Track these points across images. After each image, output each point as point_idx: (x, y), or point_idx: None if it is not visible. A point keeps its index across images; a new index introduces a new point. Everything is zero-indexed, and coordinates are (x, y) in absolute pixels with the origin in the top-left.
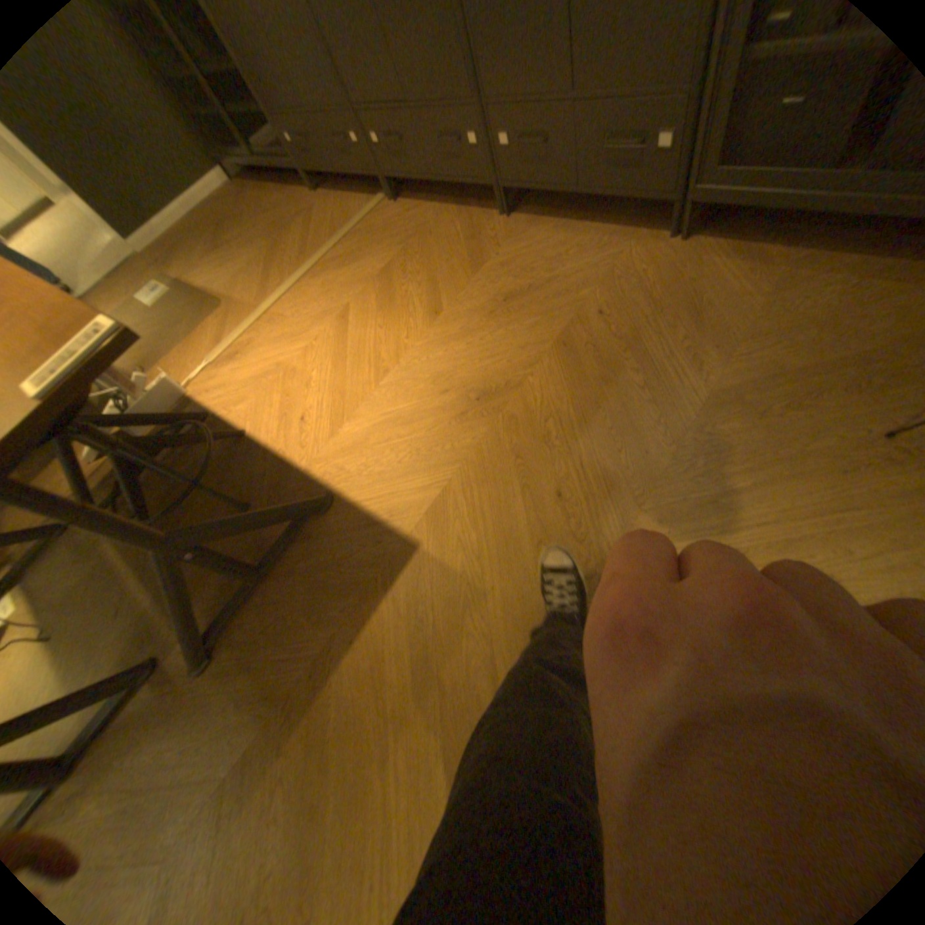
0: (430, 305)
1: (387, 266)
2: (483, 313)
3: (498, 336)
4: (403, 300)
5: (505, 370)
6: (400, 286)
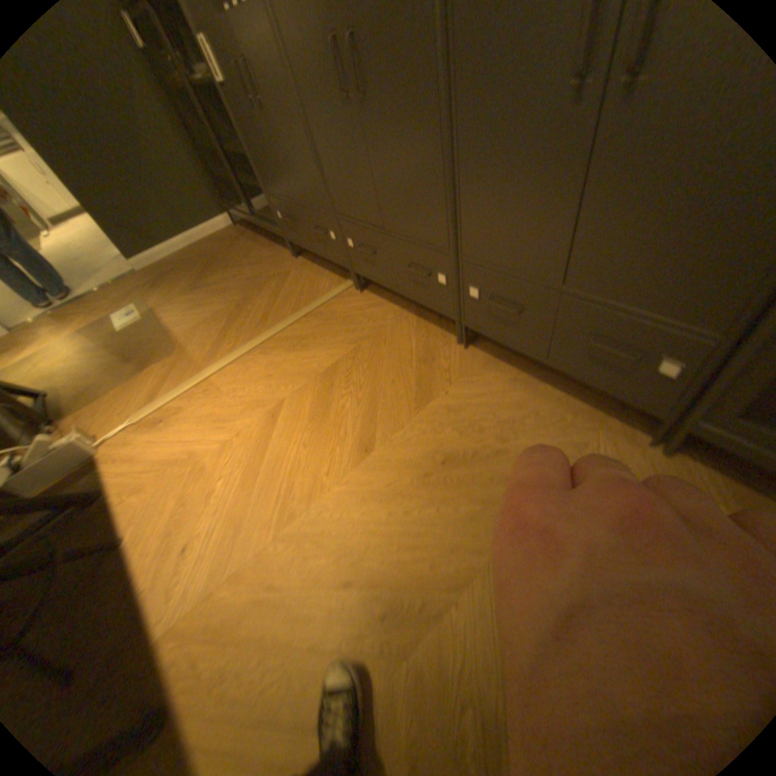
0: (362, 436)
1: (334, 366)
2: (416, 472)
3: (426, 516)
4: (337, 417)
5: (424, 579)
6: (339, 396)
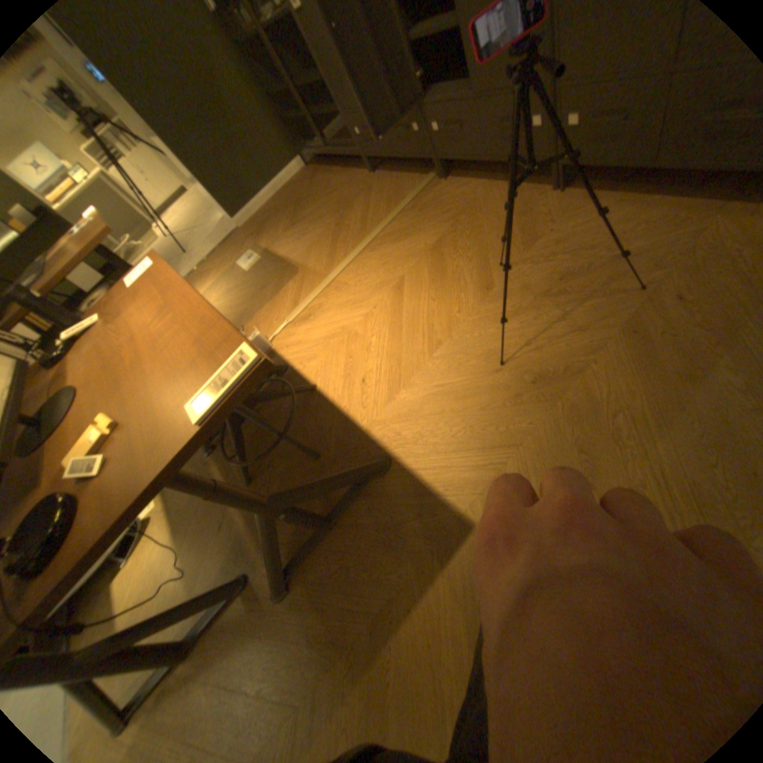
0: (481, 279)
1: (439, 240)
2: (537, 290)
3: (555, 315)
4: (455, 273)
5: (563, 352)
6: (452, 259)
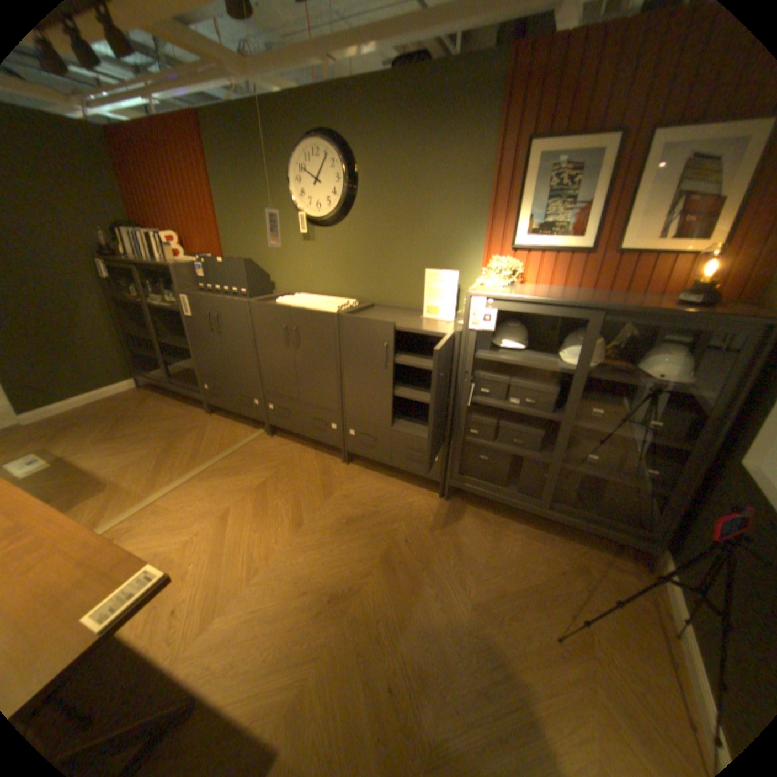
0: (293, 518)
1: (262, 482)
2: (331, 530)
3: (341, 549)
4: (273, 511)
5: (346, 578)
6: (271, 499)
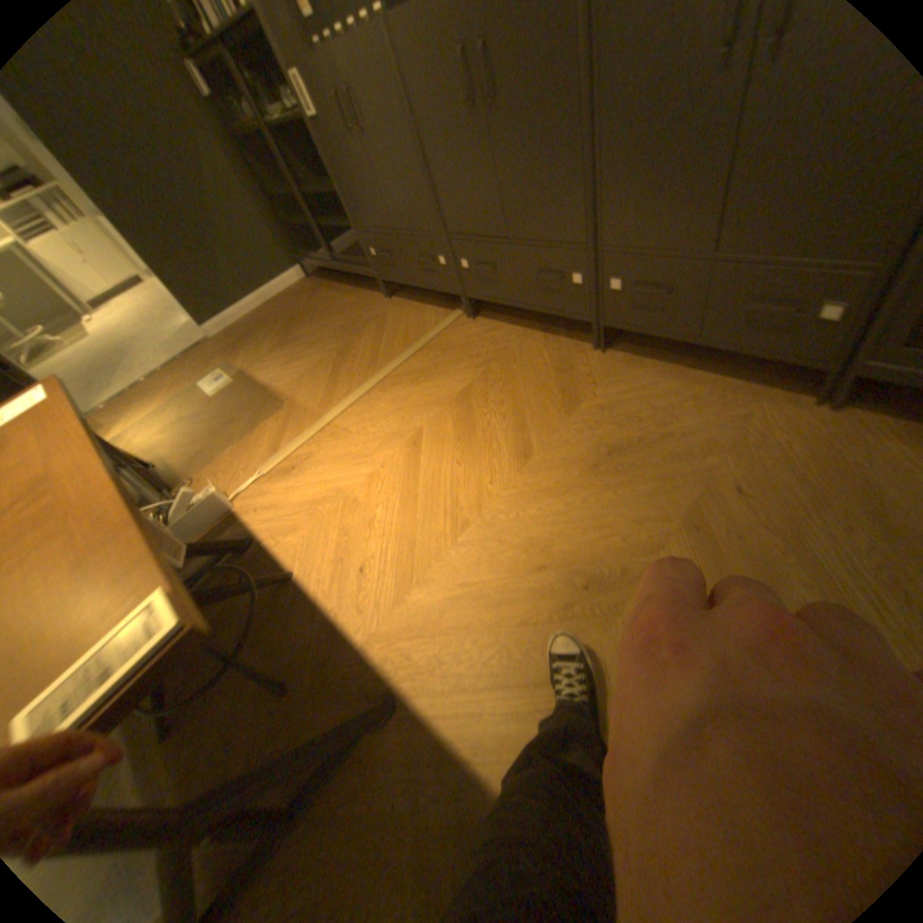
0: (516, 445)
1: (465, 390)
2: (583, 466)
3: (605, 500)
4: (484, 433)
5: (618, 551)
6: (481, 416)
